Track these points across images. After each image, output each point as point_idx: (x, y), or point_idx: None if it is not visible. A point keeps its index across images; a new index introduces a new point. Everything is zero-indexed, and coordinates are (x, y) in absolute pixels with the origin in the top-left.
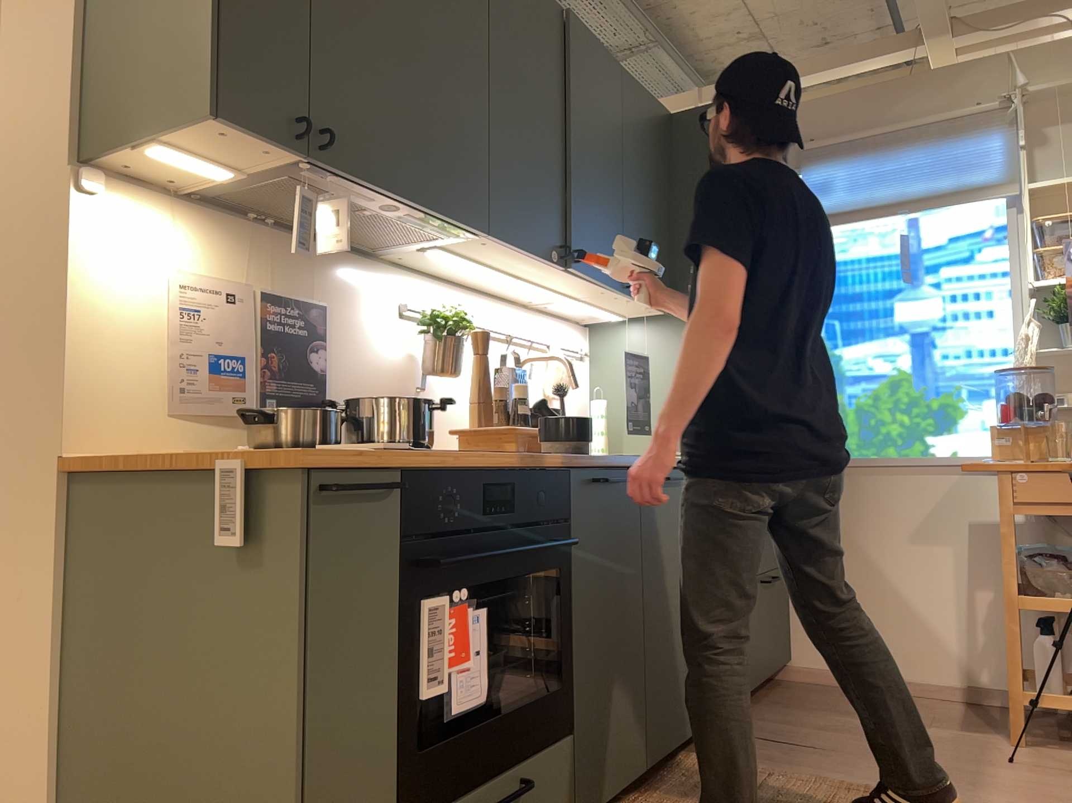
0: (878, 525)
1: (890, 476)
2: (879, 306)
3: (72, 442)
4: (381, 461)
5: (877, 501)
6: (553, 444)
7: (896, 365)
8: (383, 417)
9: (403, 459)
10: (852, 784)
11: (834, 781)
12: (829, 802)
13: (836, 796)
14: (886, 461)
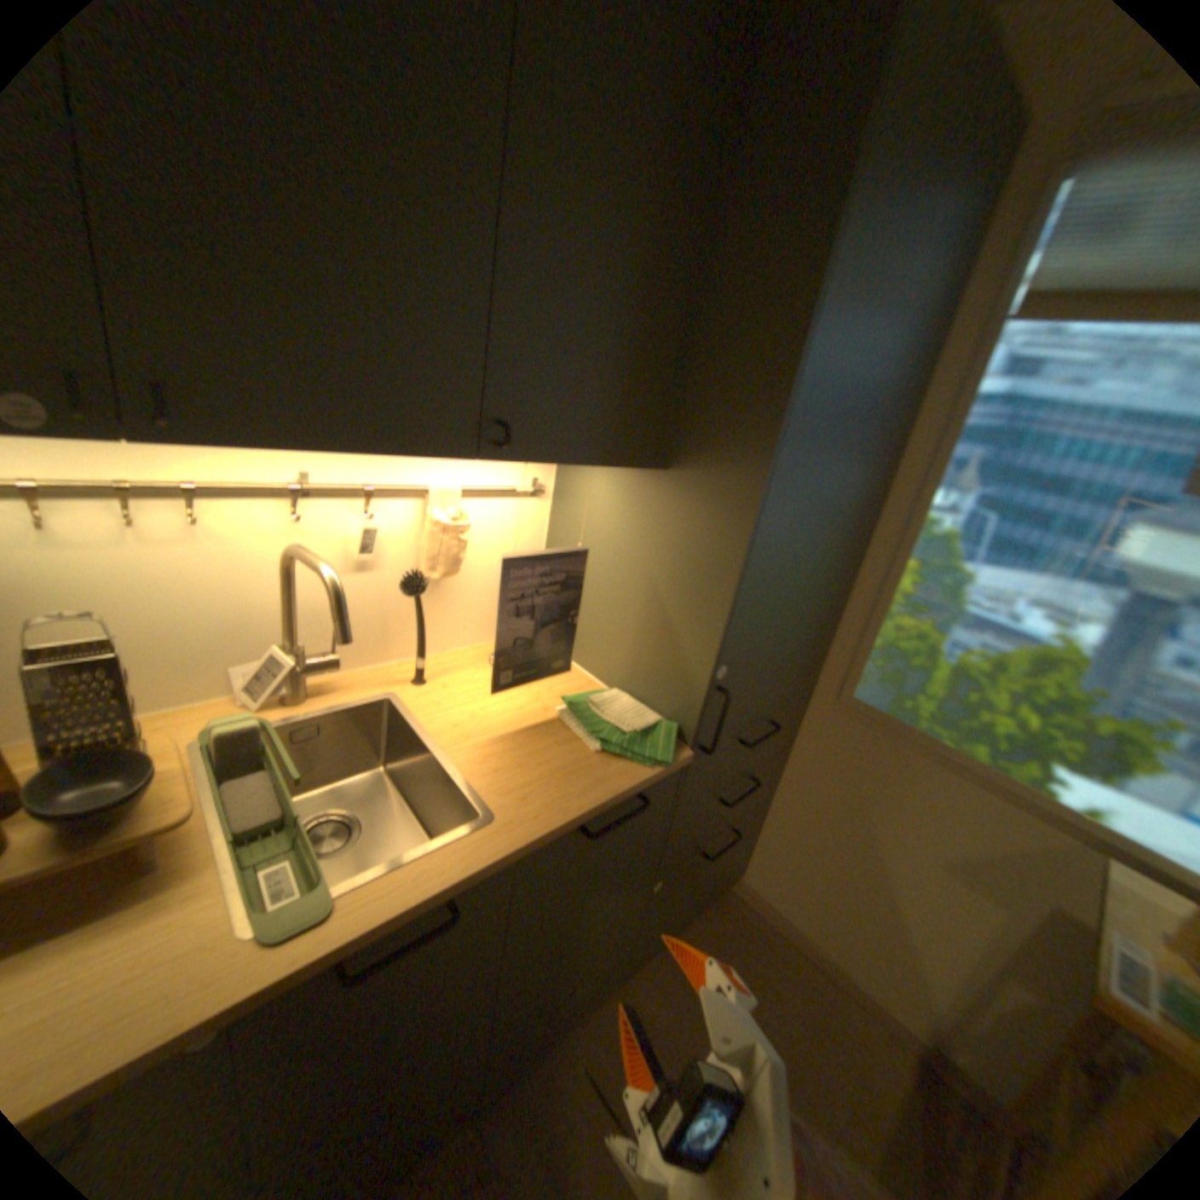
0: (910, 825)
1: (961, 780)
2: (1099, 517)
3: None
4: None
5: (925, 797)
6: None
7: (1071, 634)
8: None
9: None
10: None
11: None
12: None
13: None
14: (967, 763)
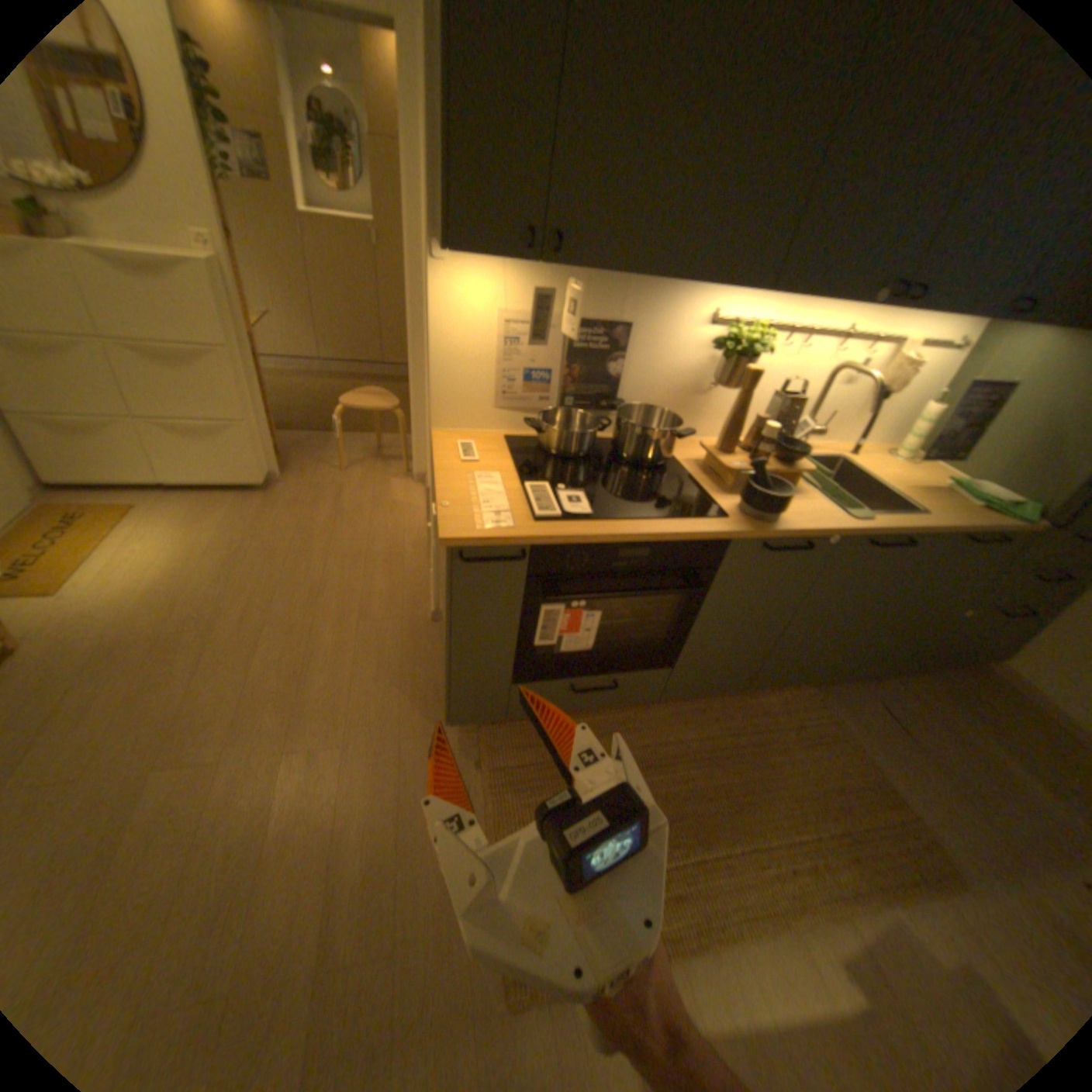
0: None
1: None
2: None
3: (435, 423)
4: (511, 542)
5: None
6: (742, 504)
7: None
8: (631, 434)
9: (531, 541)
10: (893, 793)
11: (884, 780)
12: (855, 791)
13: (867, 792)
14: None
